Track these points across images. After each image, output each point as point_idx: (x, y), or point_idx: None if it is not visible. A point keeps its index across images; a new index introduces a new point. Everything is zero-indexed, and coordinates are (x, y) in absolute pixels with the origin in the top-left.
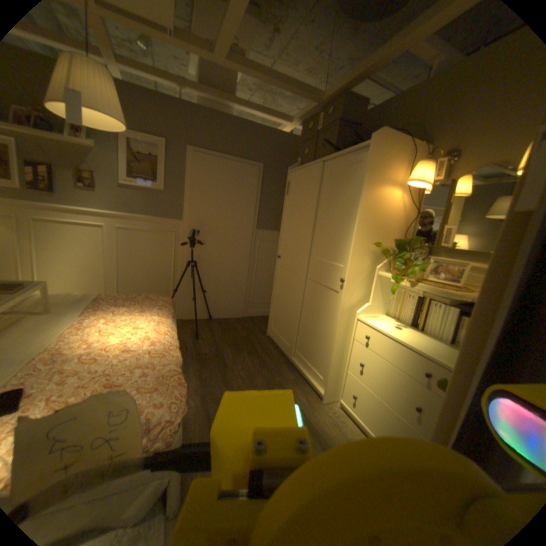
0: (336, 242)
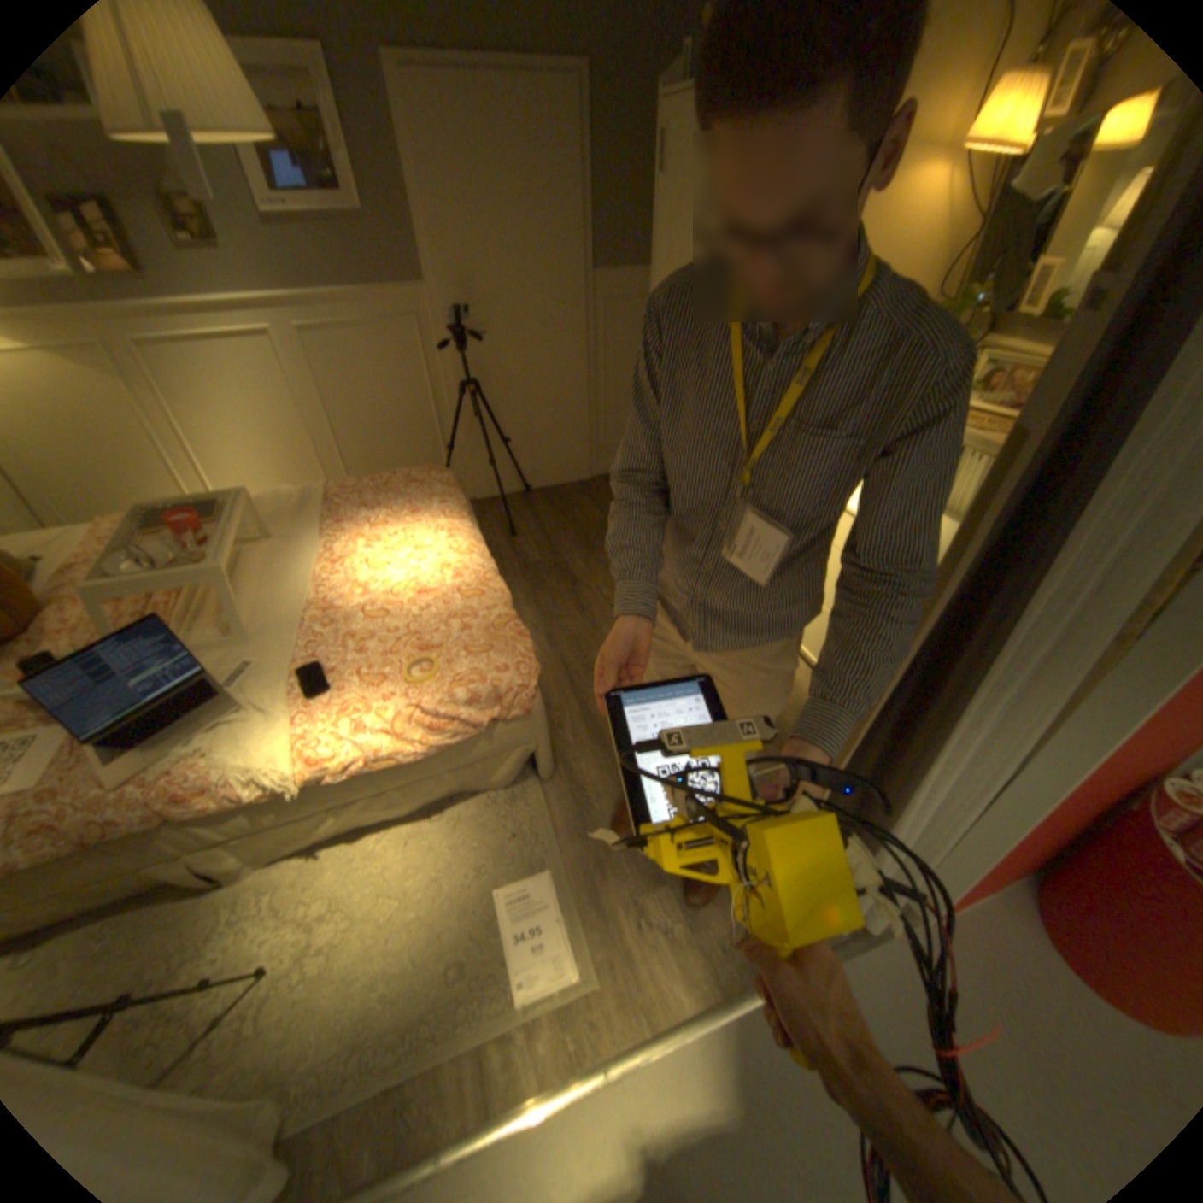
0: None
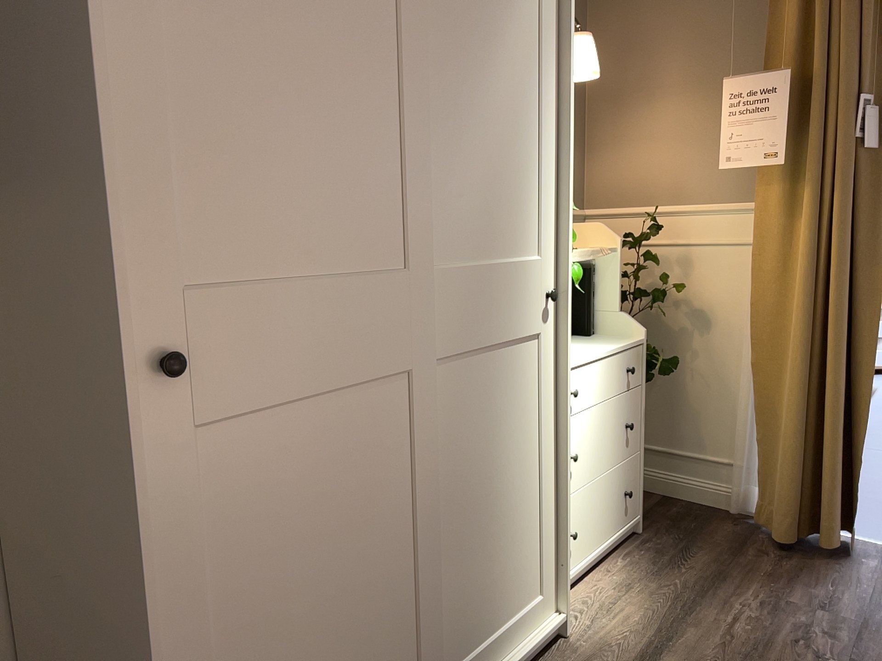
0: (510, 192)
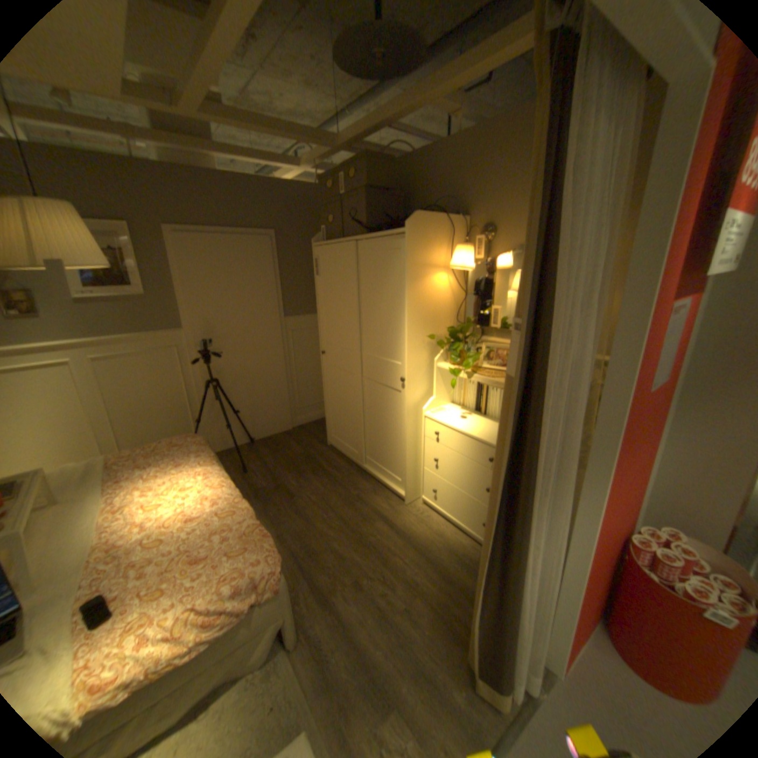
0: (388, 337)
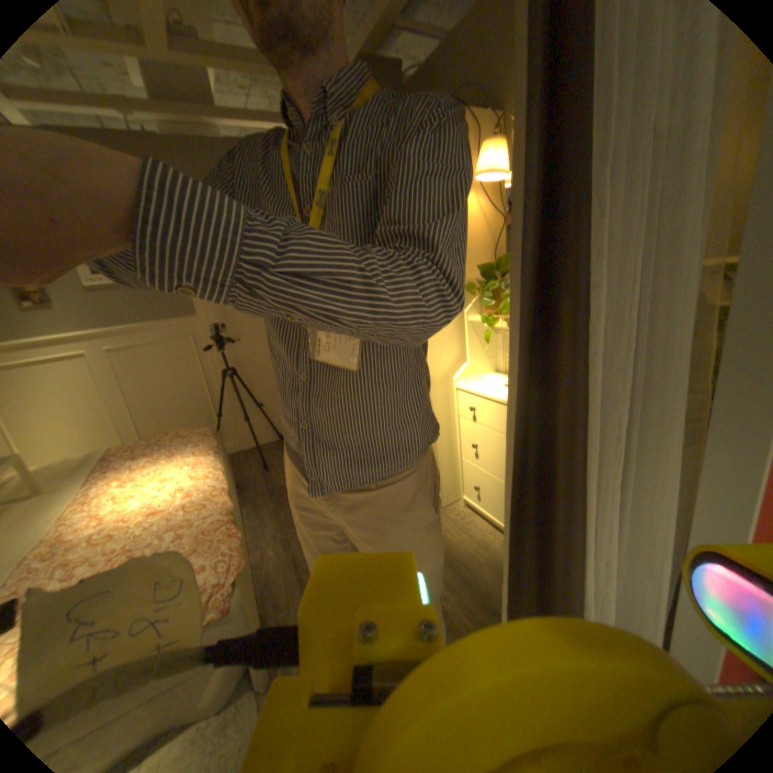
0: None
